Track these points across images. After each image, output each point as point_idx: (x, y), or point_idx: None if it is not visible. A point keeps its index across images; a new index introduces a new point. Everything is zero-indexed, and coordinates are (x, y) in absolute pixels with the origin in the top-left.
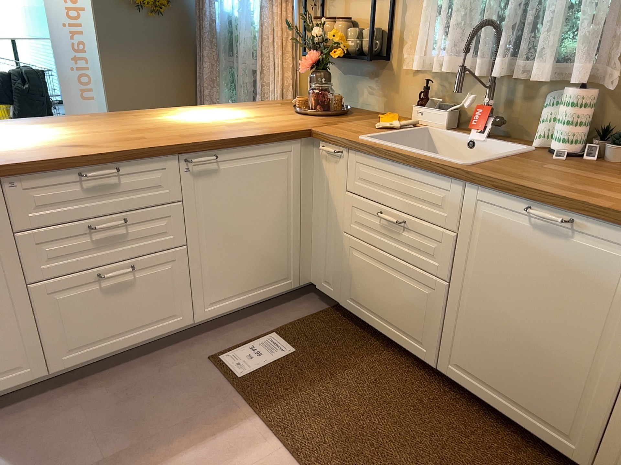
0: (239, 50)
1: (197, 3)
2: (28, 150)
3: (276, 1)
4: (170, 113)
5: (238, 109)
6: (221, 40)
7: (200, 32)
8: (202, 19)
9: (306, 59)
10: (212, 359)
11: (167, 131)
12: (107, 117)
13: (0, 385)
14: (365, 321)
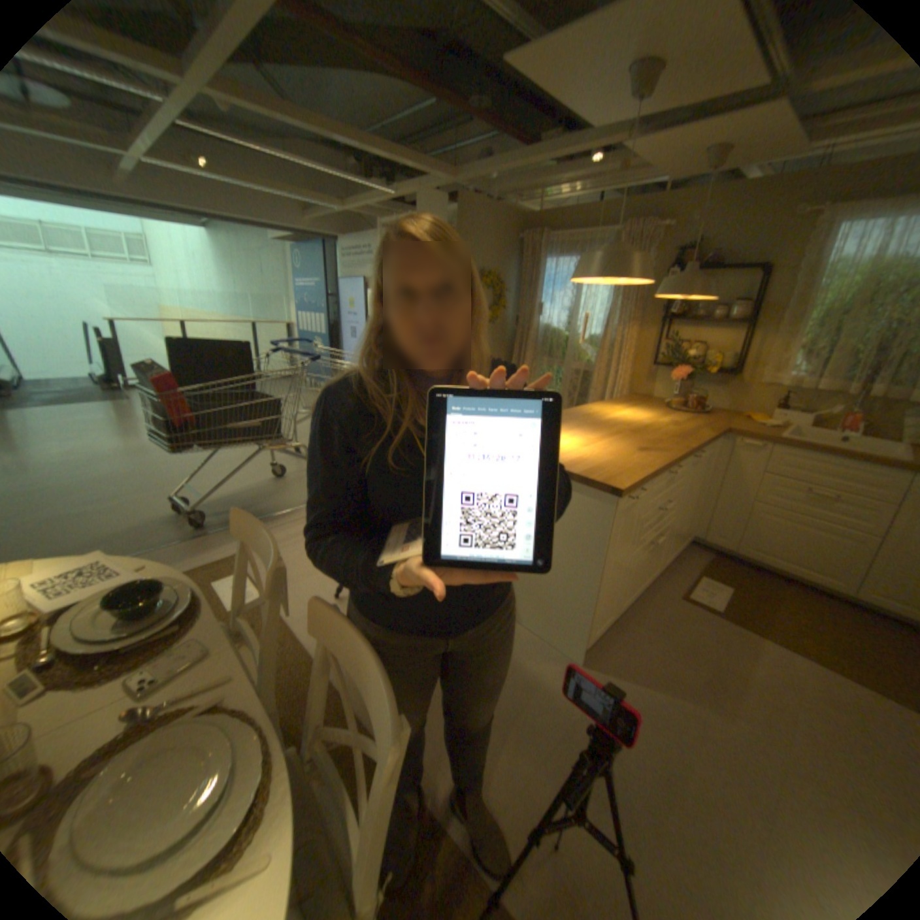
0: (565, 353)
1: (514, 313)
2: (625, 454)
3: (627, 323)
4: (597, 412)
5: (629, 407)
6: (539, 344)
7: (519, 337)
8: (521, 327)
9: (681, 371)
10: (687, 600)
11: (652, 432)
12: (570, 417)
13: (603, 631)
14: (769, 565)
